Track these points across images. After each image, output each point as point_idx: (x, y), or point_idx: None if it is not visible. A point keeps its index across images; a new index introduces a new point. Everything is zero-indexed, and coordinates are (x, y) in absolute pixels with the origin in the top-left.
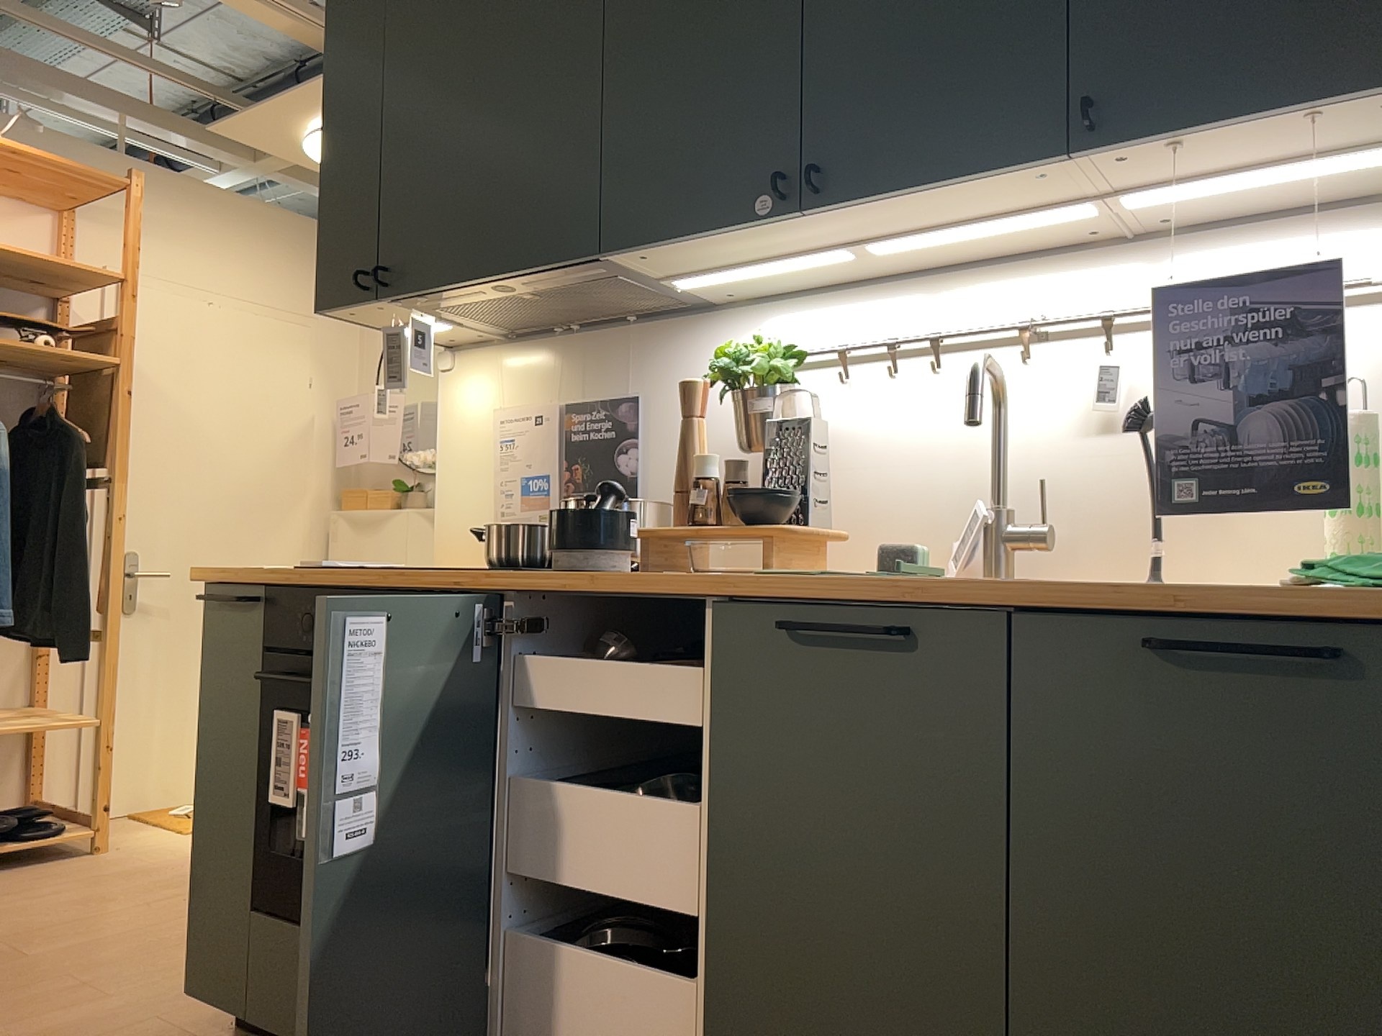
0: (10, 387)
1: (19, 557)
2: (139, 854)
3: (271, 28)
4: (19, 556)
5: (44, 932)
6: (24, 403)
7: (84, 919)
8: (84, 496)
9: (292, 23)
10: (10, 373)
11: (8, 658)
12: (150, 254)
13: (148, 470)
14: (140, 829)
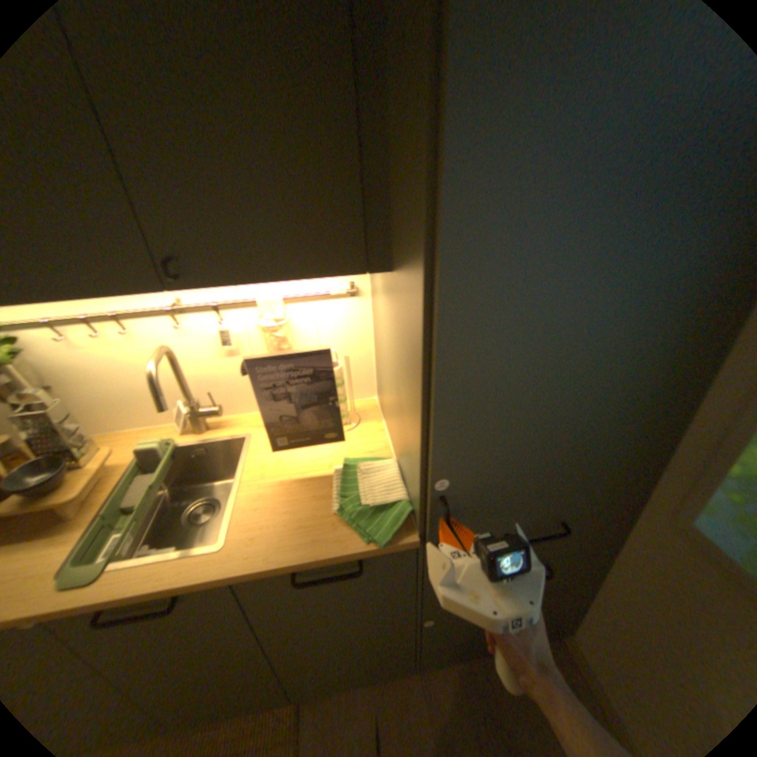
0: None
1: None
2: None
3: None
4: None
5: None
6: None
7: None
8: None
9: None
10: None
11: None
12: None
13: None
14: None
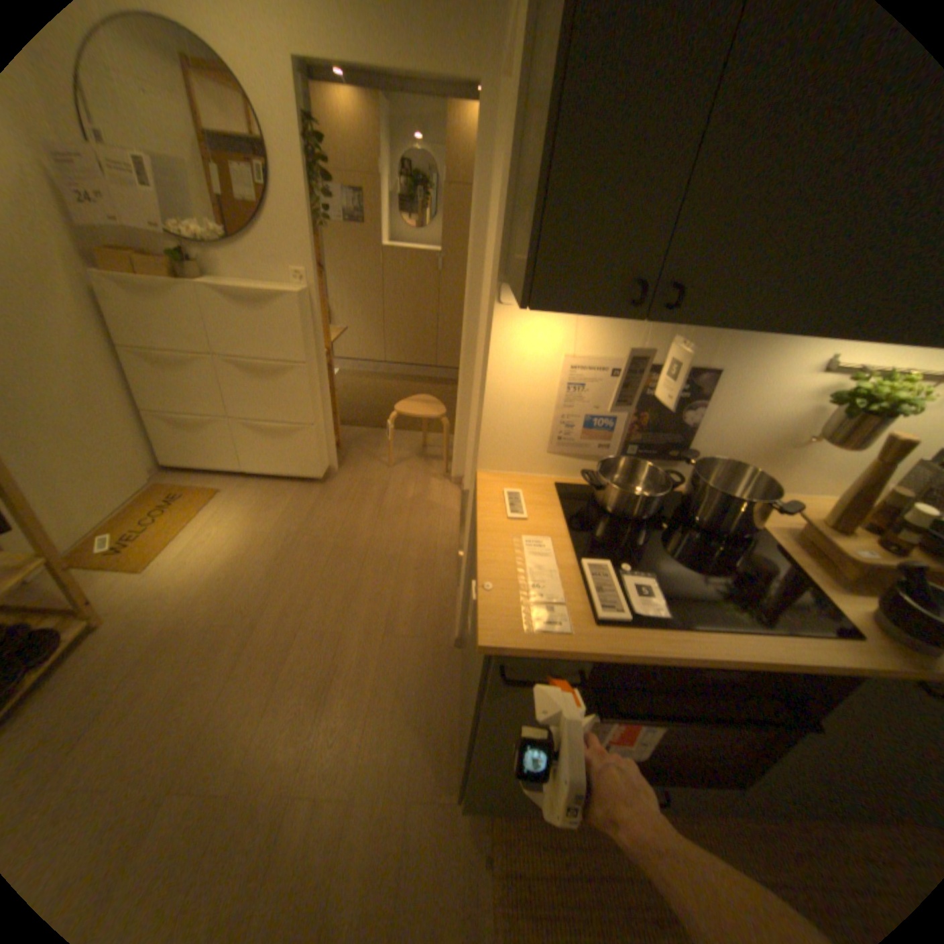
0: None
1: None
2: (136, 615)
3: None
4: None
5: (196, 755)
6: None
7: (205, 721)
8: None
9: None
10: None
11: None
12: None
13: None
14: (91, 580)
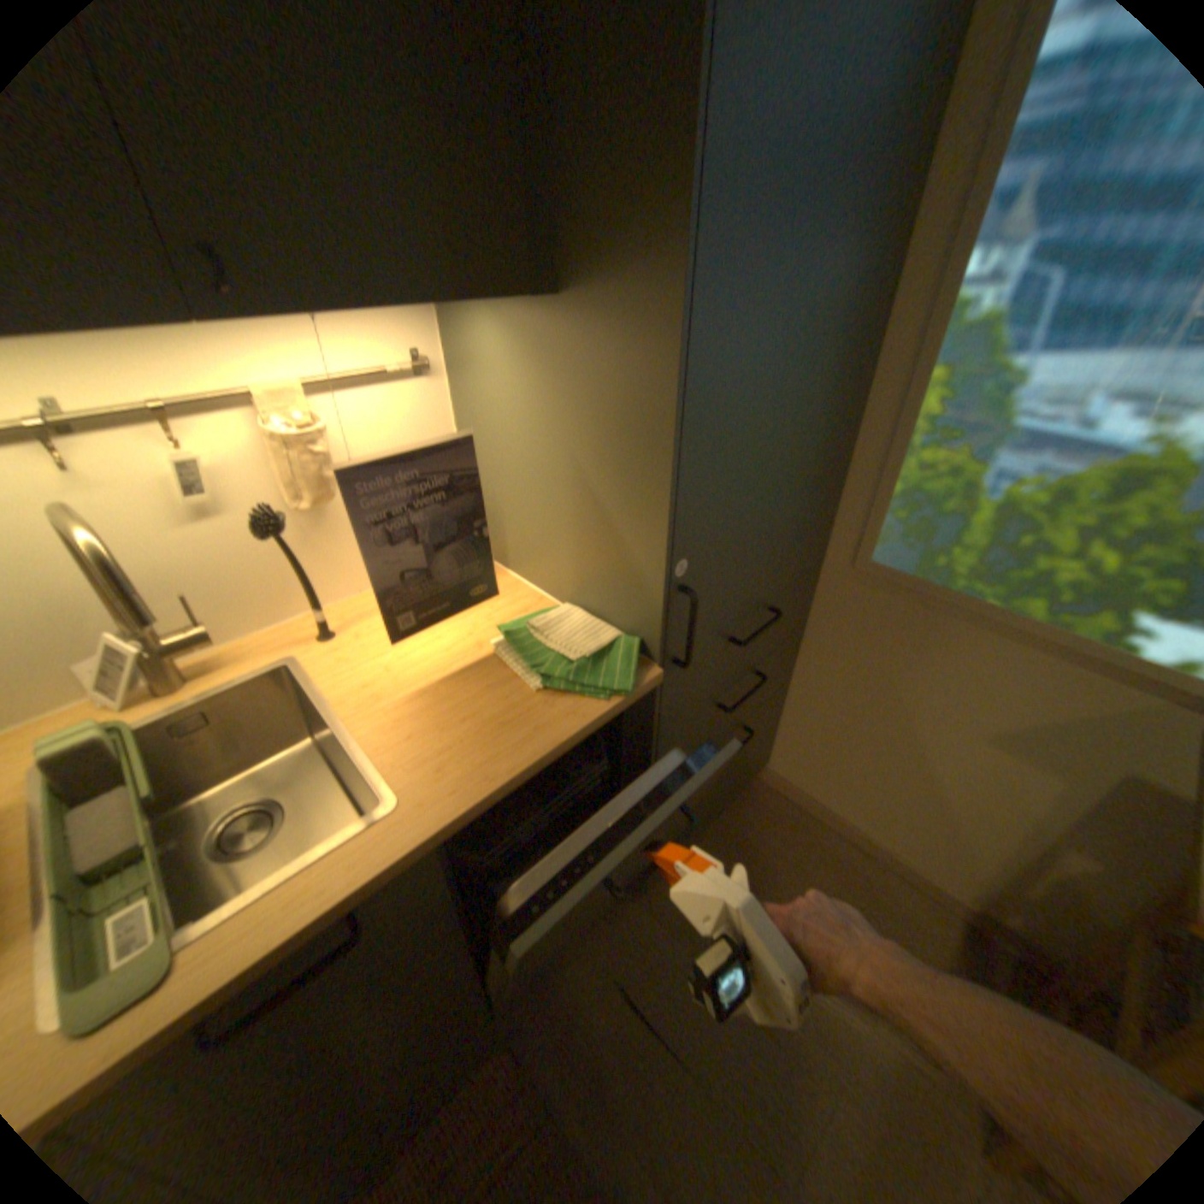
0: None
1: None
2: None
3: None
4: None
5: None
6: None
7: None
8: None
9: None
10: None
11: None
12: None
13: None
14: None
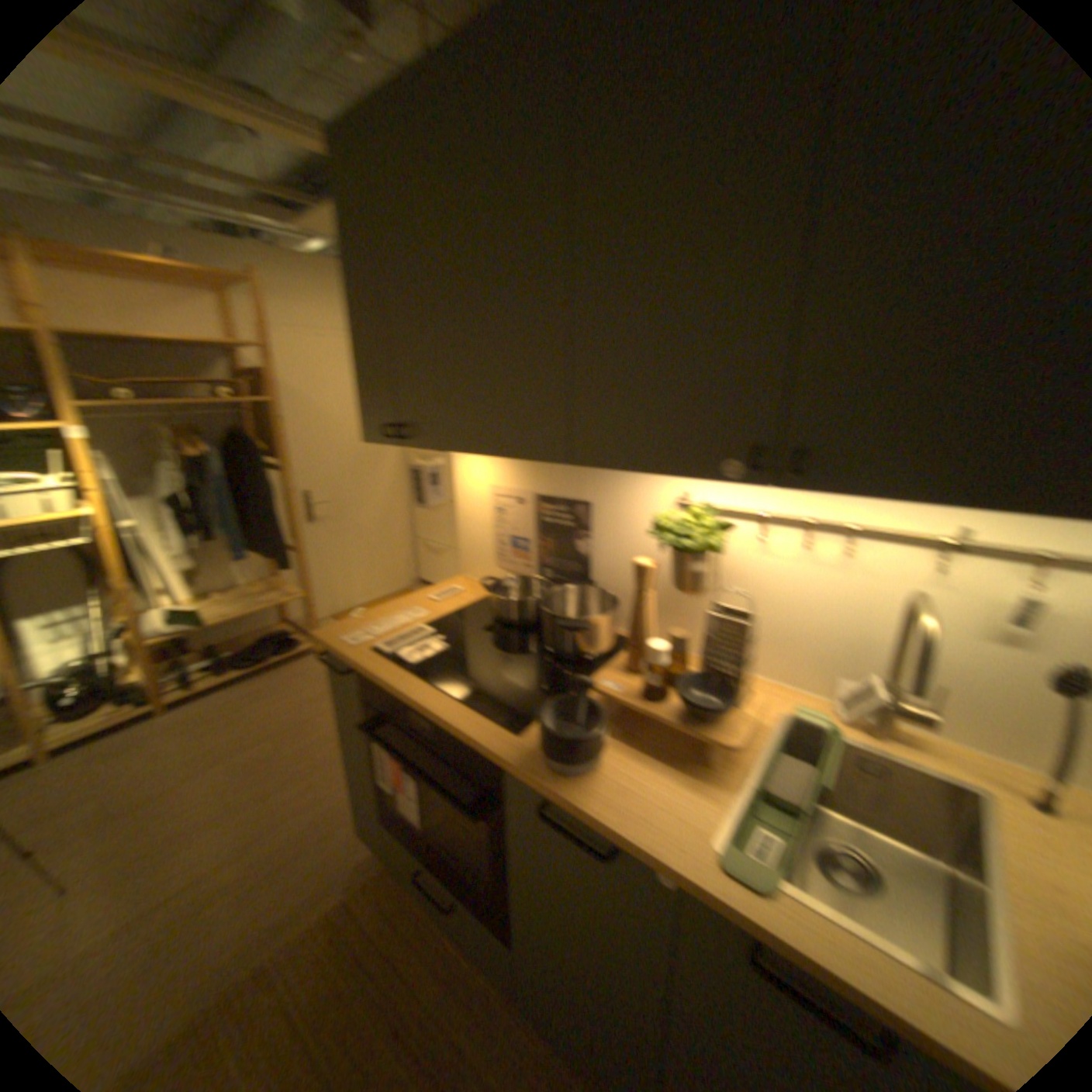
0: (208, 411)
1: (239, 511)
2: None
3: (299, 147)
4: (239, 511)
5: (290, 732)
6: (219, 418)
7: (308, 719)
8: (262, 484)
9: (312, 142)
10: (206, 402)
11: (250, 557)
12: (270, 308)
13: (300, 445)
14: None
